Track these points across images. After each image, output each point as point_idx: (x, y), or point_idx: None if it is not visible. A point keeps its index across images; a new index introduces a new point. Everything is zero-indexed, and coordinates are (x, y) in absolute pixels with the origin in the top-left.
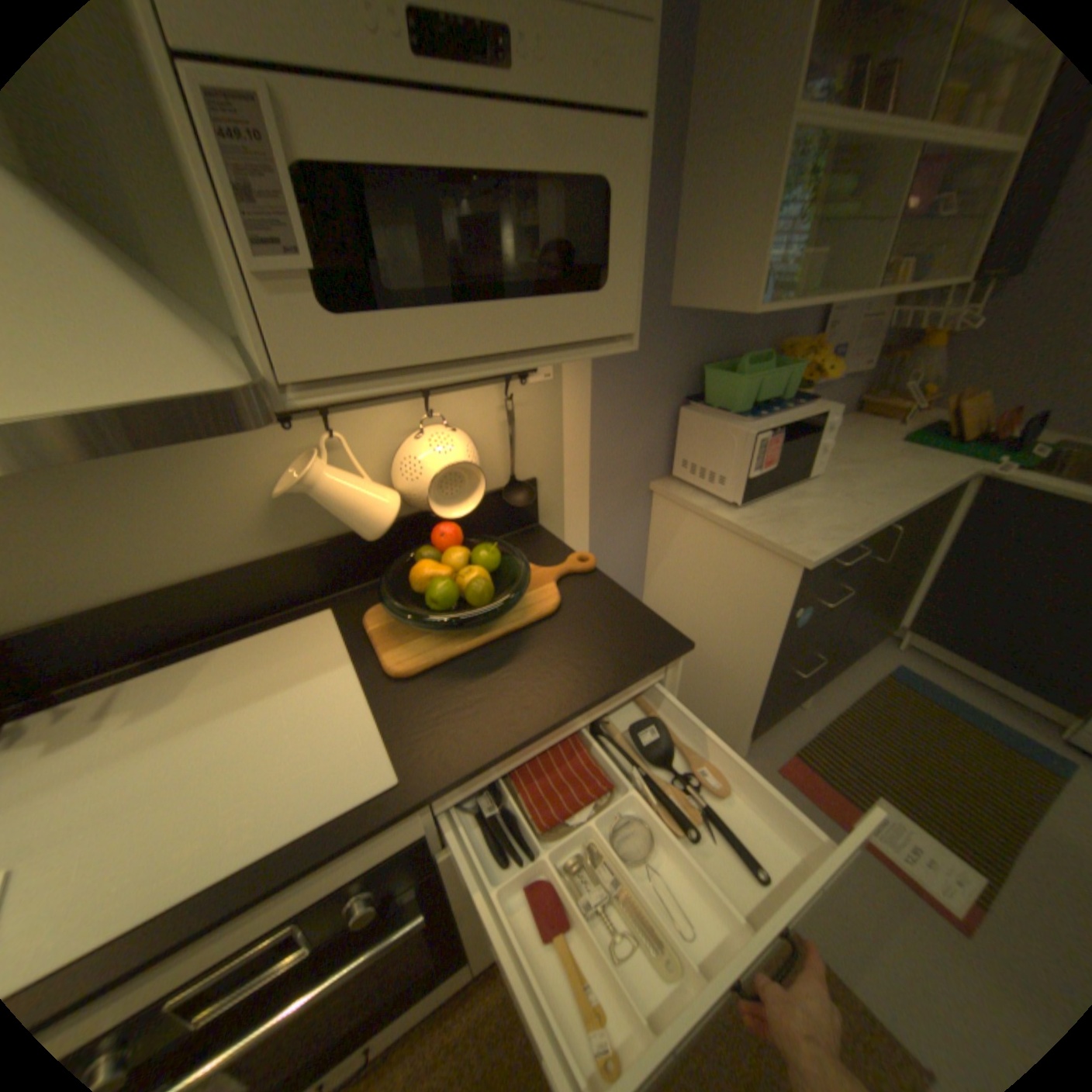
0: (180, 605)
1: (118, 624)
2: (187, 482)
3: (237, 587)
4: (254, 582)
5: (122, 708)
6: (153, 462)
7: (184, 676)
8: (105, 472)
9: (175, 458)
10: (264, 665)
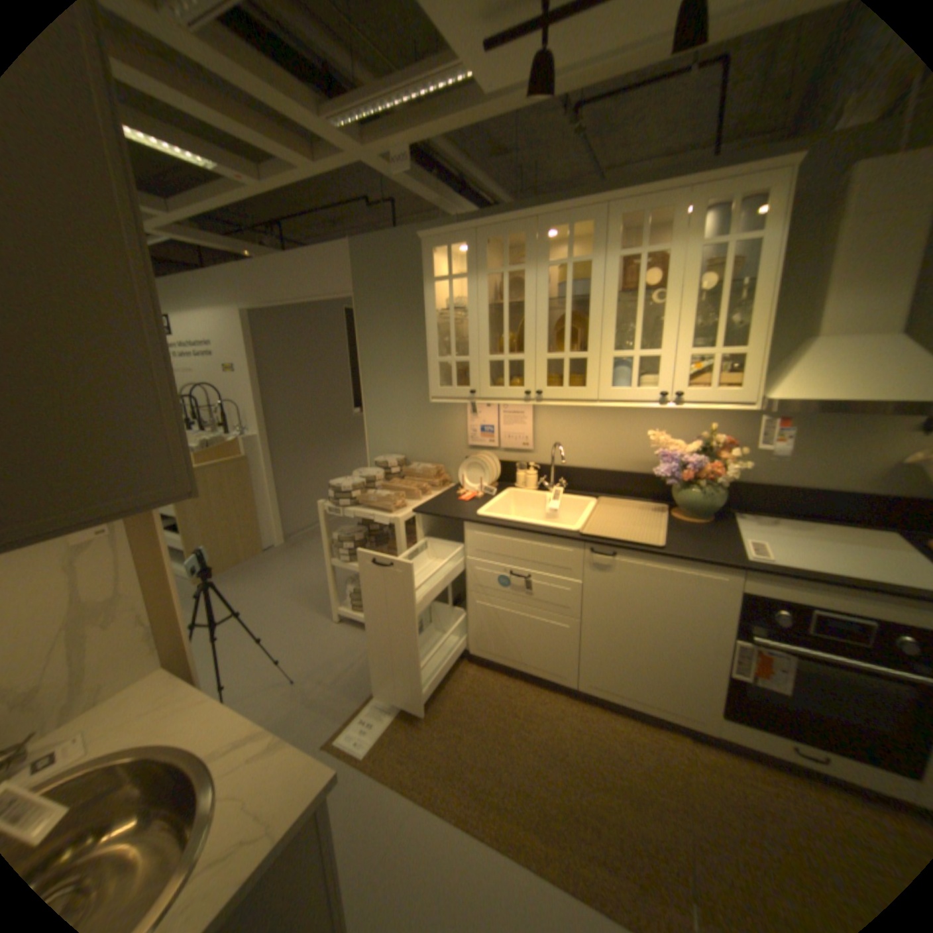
0: (817, 500)
1: (788, 497)
2: (858, 448)
3: (848, 503)
4: (858, 504)
5: (780, 528)
6: (850, 436)
7: (808, 529)
8: (829, 435)
9: (861, 437)
10: (854, 540)
